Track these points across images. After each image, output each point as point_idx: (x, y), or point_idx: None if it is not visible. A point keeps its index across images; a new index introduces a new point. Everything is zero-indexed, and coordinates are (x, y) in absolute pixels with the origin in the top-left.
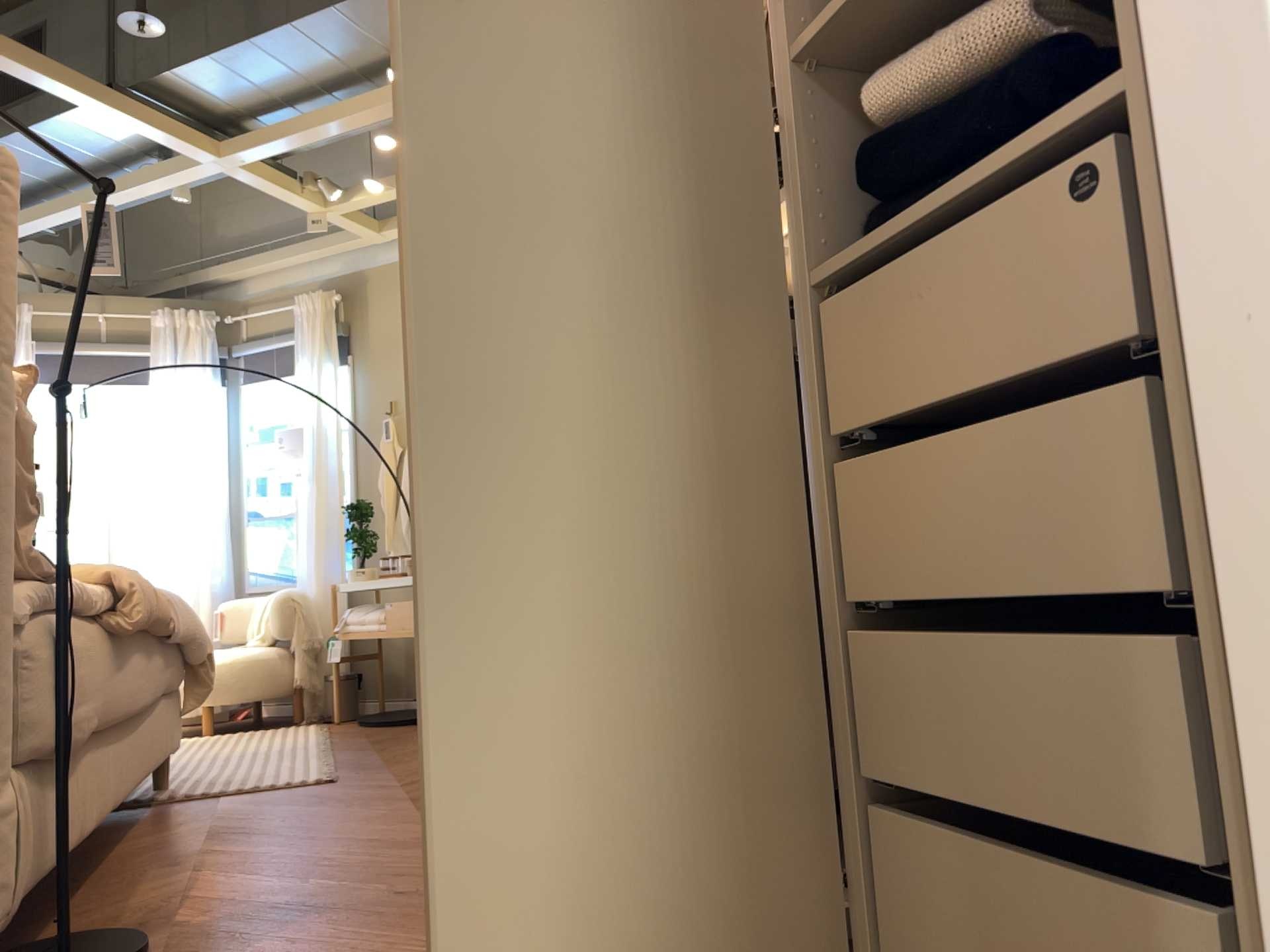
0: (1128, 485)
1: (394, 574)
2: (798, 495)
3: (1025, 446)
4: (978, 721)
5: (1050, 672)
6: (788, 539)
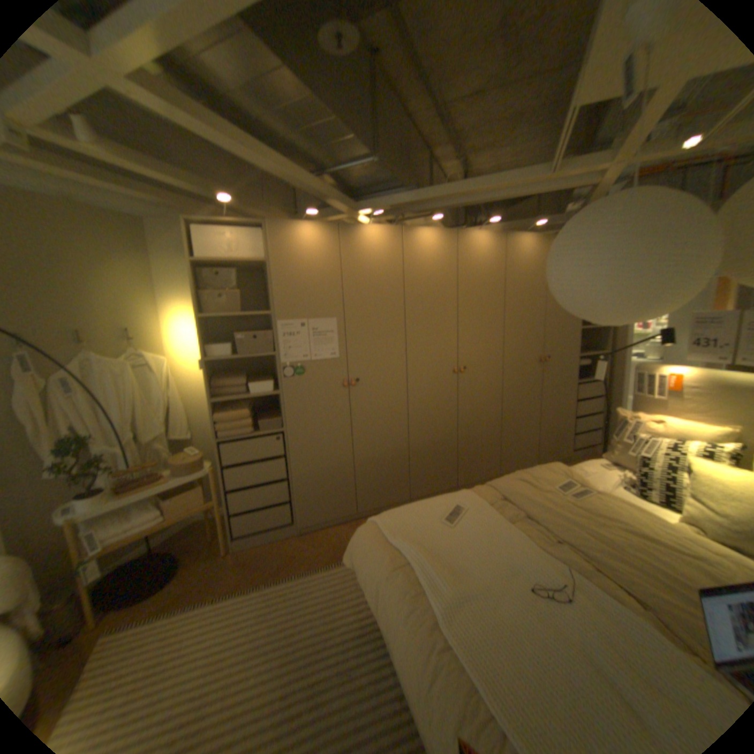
0: (605, 406)
1: (137, 485)
2: (576, 408)
3: (599, 403)
4: (591, 426)
5: (598, 420)
6: (574, 413)
